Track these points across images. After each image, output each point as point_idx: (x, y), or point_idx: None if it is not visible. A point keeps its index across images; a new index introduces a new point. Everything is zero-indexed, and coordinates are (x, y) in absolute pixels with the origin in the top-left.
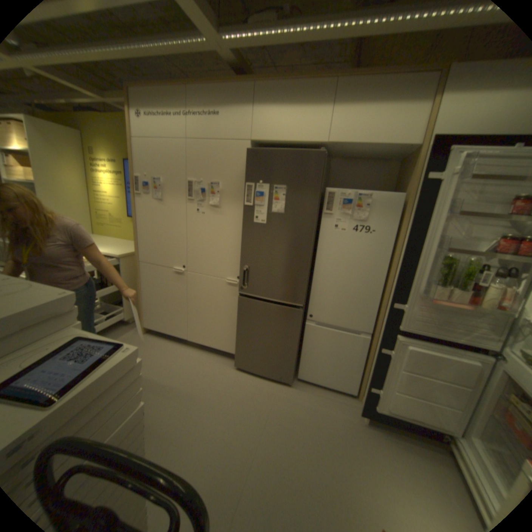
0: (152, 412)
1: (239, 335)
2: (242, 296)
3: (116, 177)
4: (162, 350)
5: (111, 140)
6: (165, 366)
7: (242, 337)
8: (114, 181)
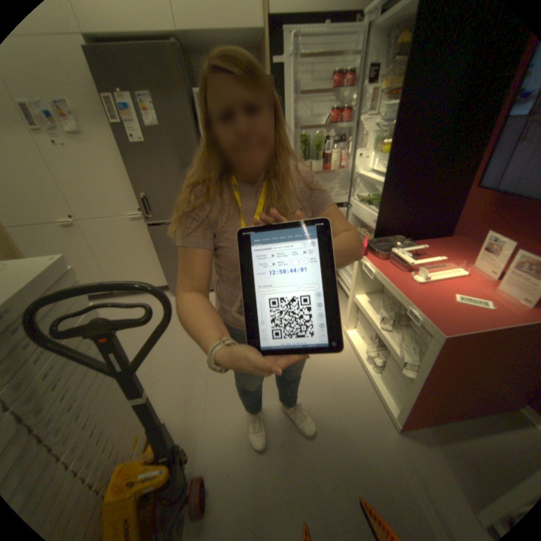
0: None
1: (163, 265)
2: (150, 227)
3: None
4: None
5: None
6: None
7: (167, 265)
8: None
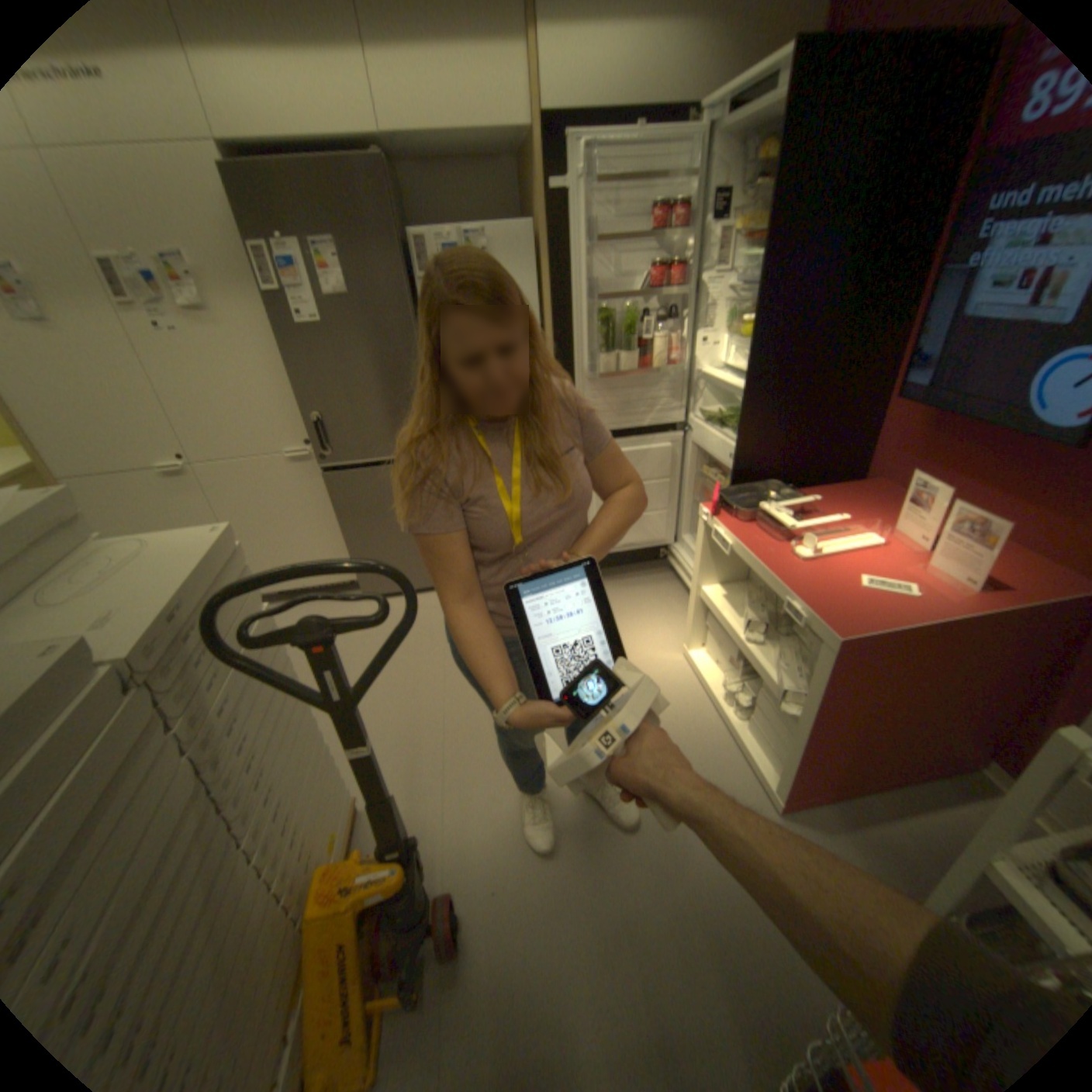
0: None
1: (351, 542)
2: (328, 473)
3: None
4: None
5: None
6: None
7: (357, 543)
8: None
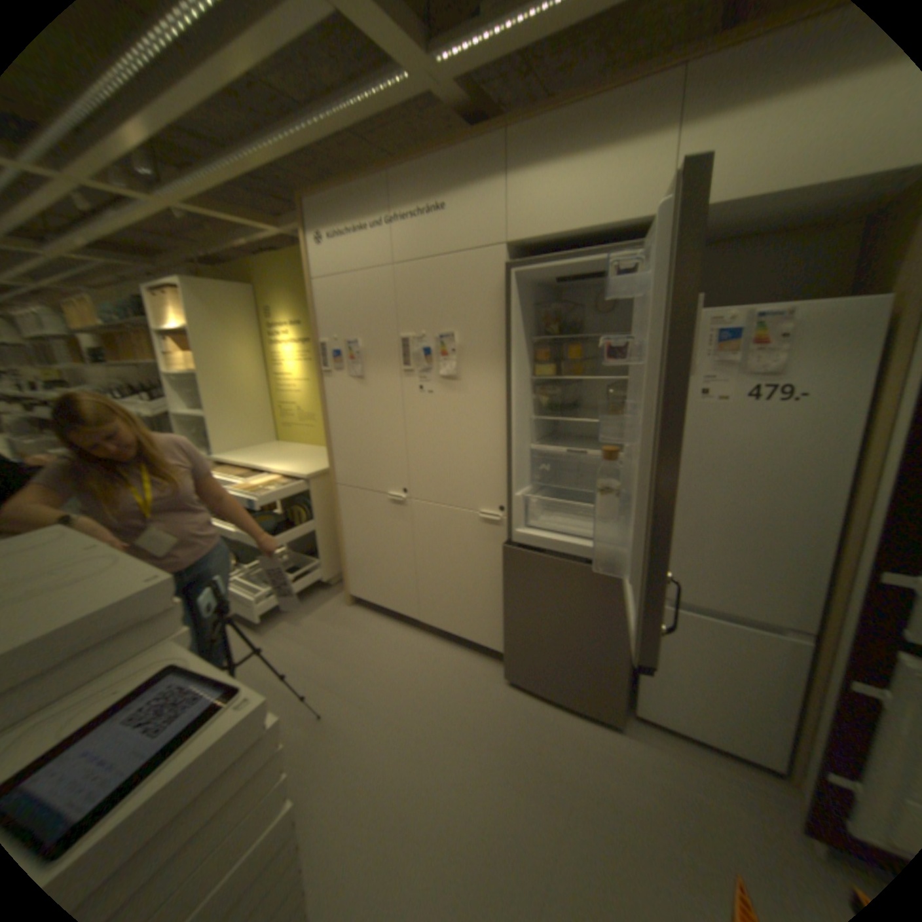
0: (356, 759)
1: (507, 619)
2: (507, 545)
3: (300, 346)
4: (377, 636)
5: (290, 289)
6: (380, 668)
7: (513, 623)
8: (299, 353)
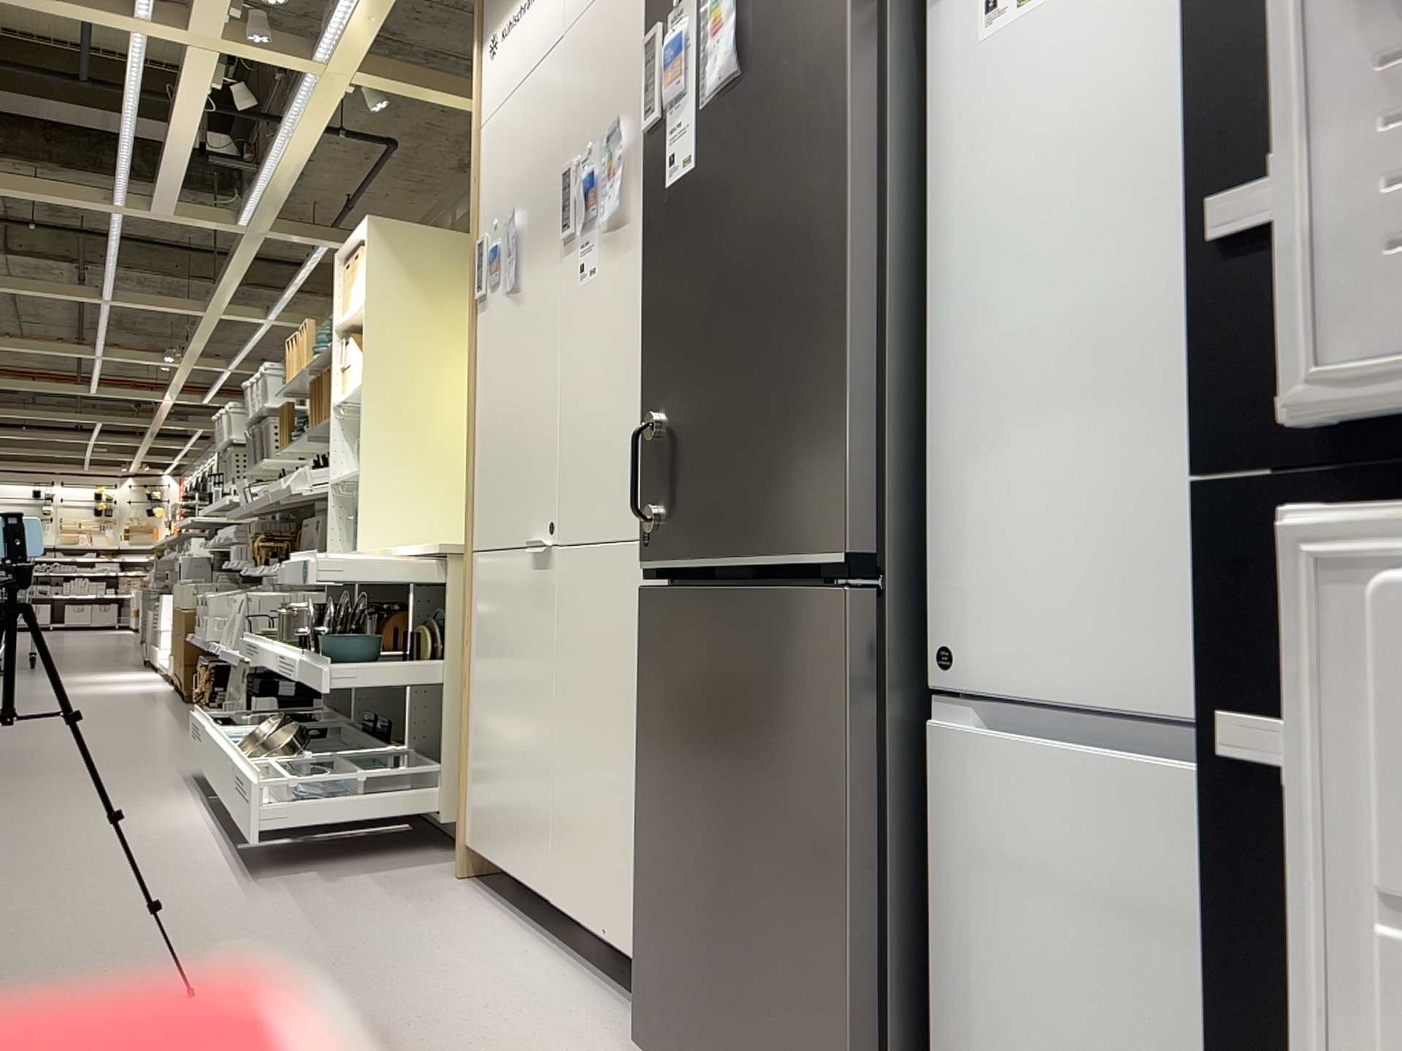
0: None
1: (643, 830)
2: (649, 592)
3: None
4: (456, 930)
5: None
6: (397, 973)
7: (651, 841)
8: None
